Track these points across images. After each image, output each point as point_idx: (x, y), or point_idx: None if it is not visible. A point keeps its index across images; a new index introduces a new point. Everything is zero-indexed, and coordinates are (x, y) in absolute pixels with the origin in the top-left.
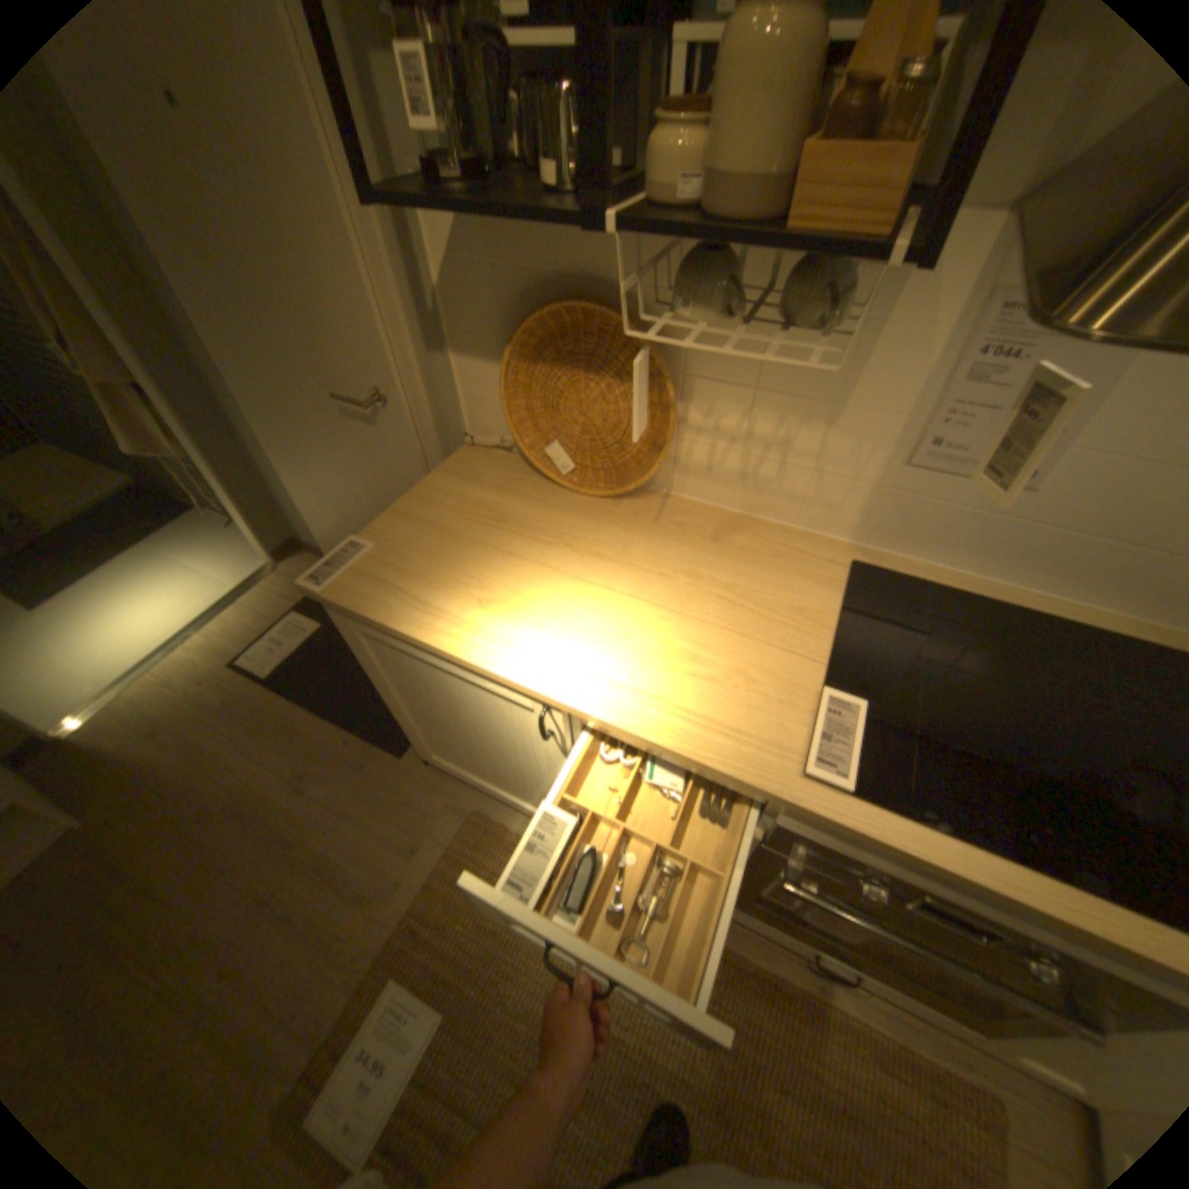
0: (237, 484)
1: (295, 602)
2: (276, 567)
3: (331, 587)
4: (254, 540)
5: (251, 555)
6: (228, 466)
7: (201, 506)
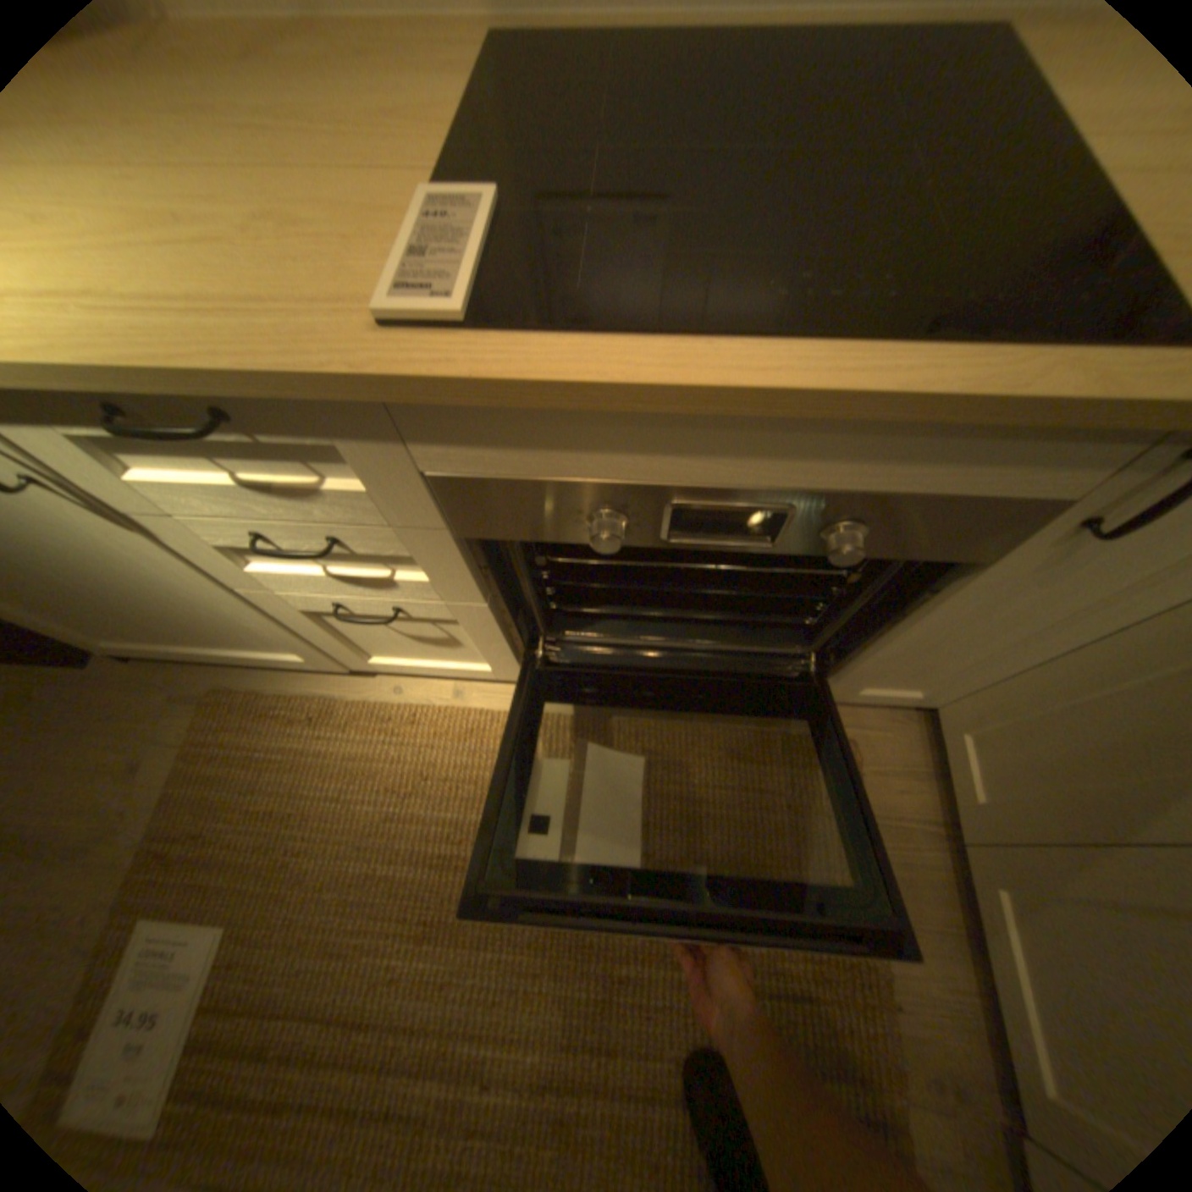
0: None
1: None
2: None
3: None
4: None
5: None
6: None
7: None
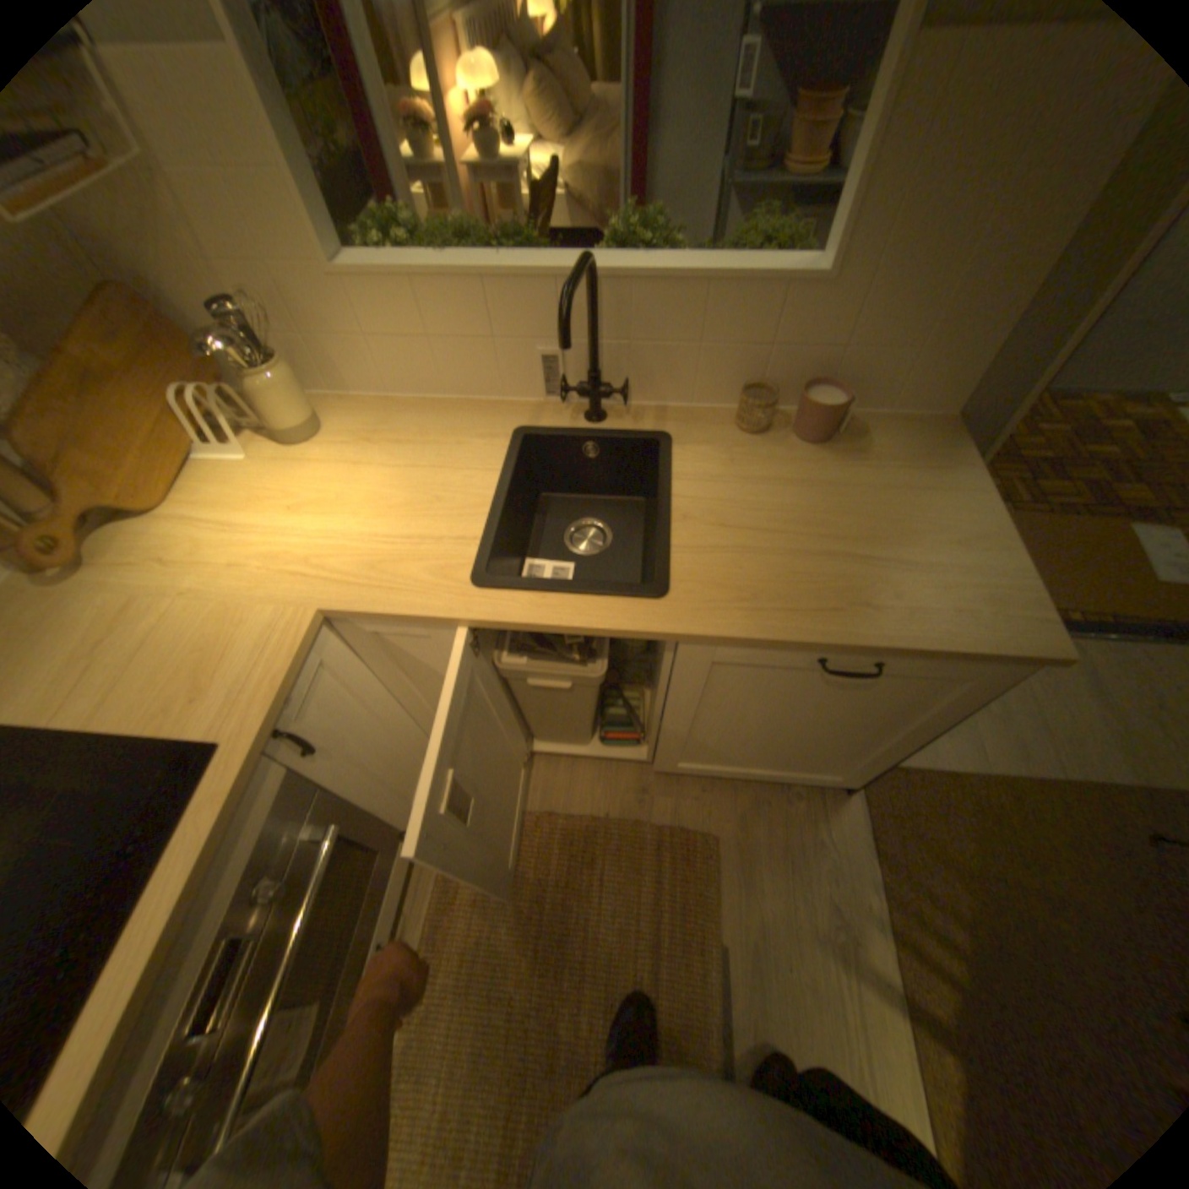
0: None
1: None
2: None
3: None
4: None
5: None
6: None
7: None
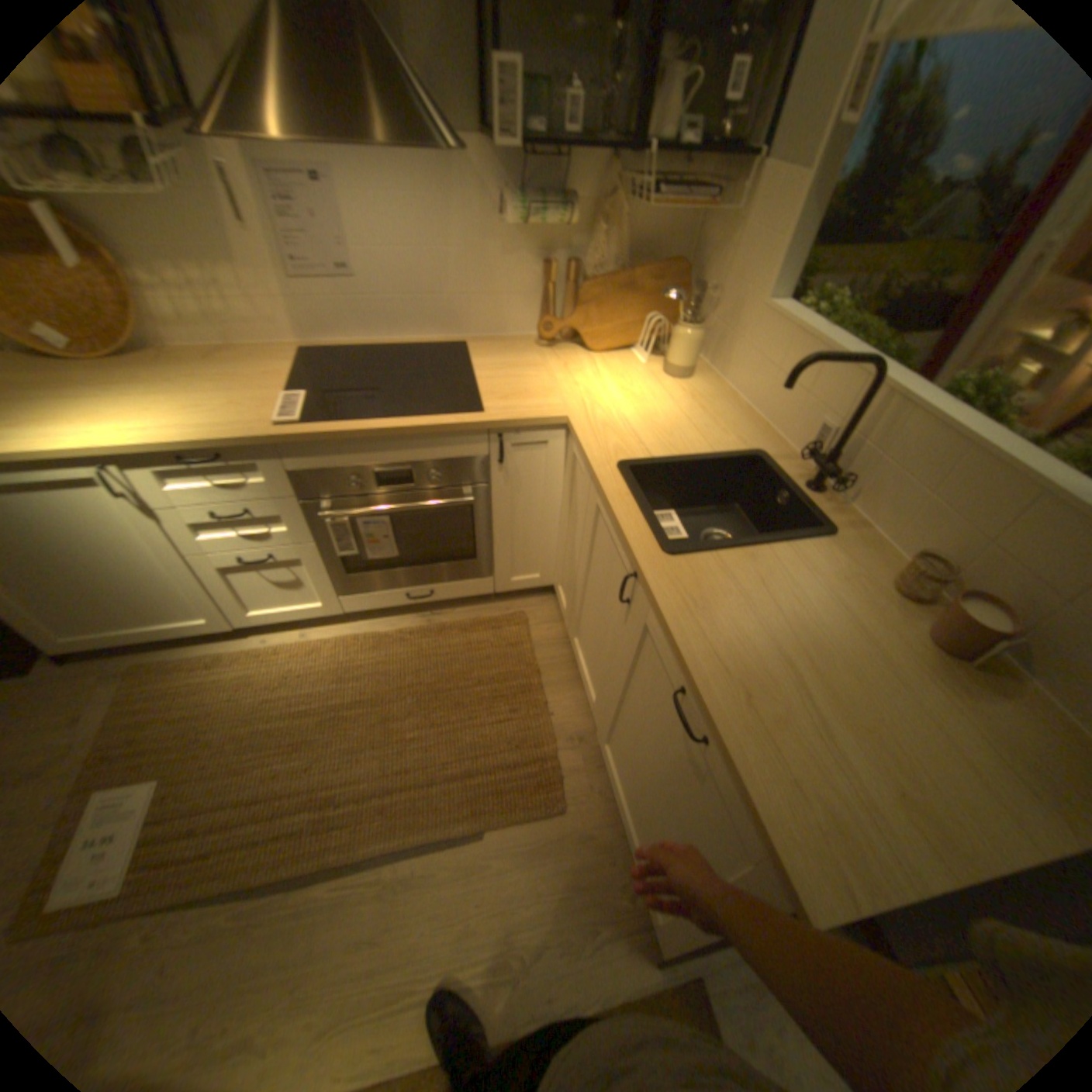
0: None
1: None
2: None
3: None
4: None
5: None
6: None
7: None
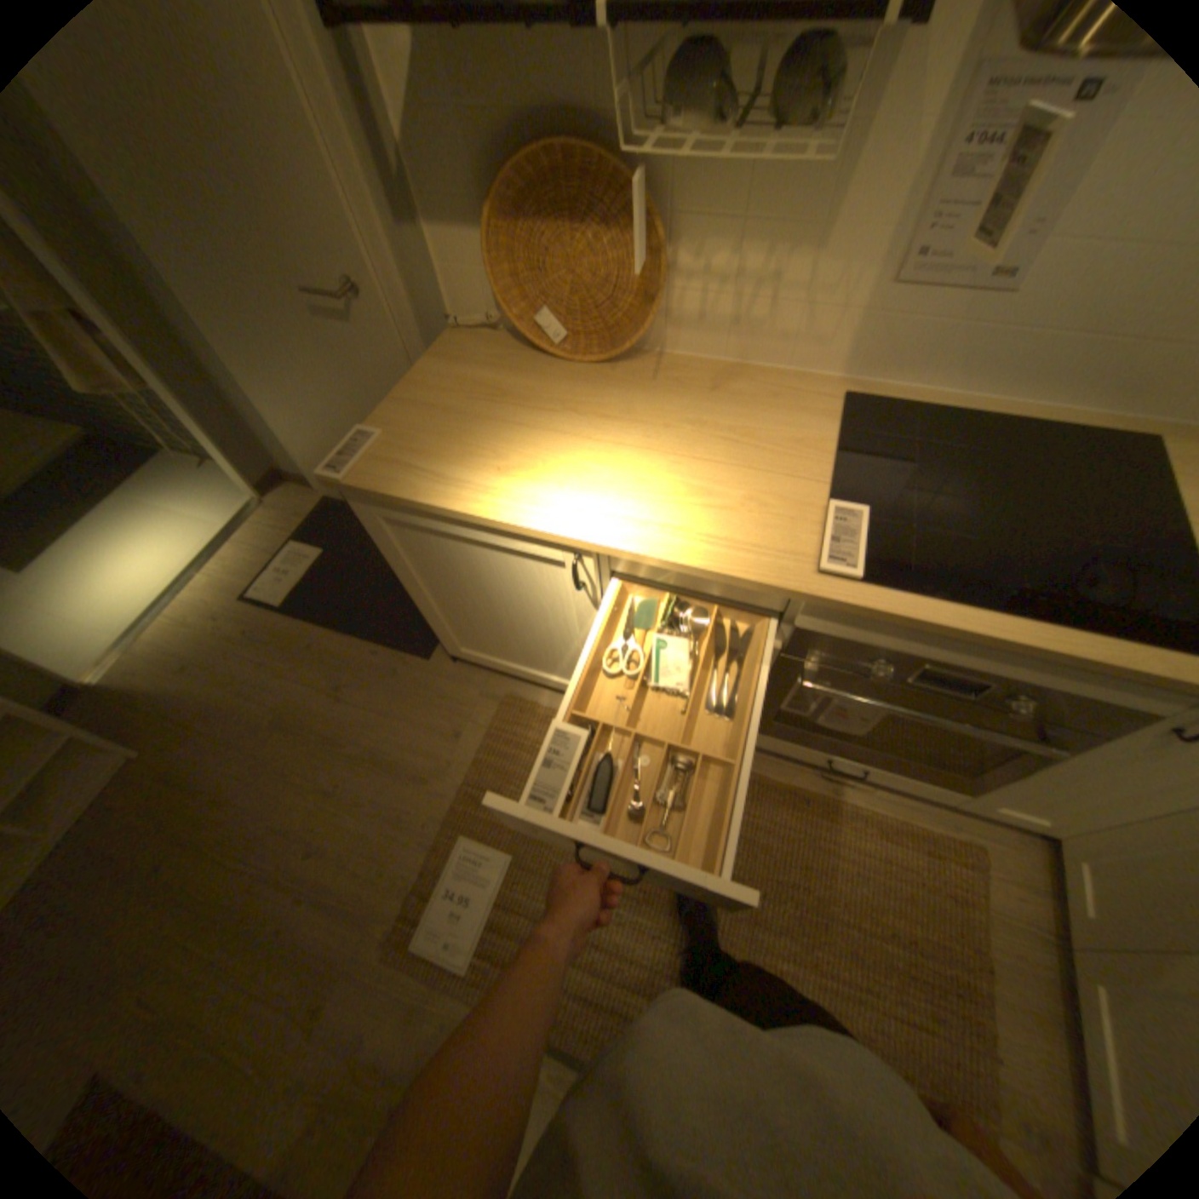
0: (203, 416)
1: (290, 531)
2: (261, 500)
3: (346, 478)
4: (231, 476)
5: (232, 491)
6: (190, 396)
7: (166, 448)
